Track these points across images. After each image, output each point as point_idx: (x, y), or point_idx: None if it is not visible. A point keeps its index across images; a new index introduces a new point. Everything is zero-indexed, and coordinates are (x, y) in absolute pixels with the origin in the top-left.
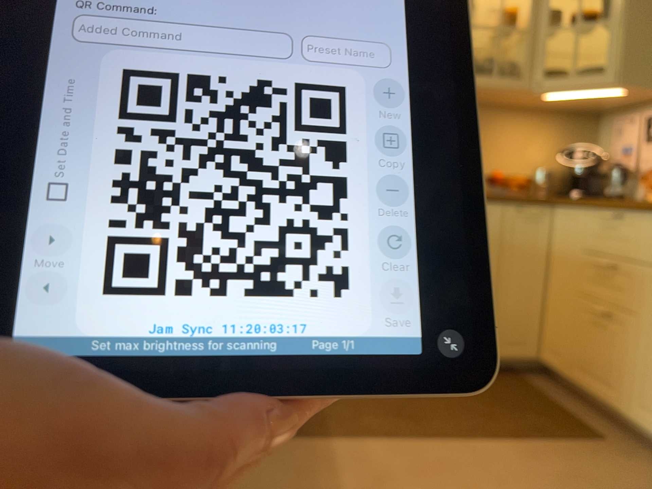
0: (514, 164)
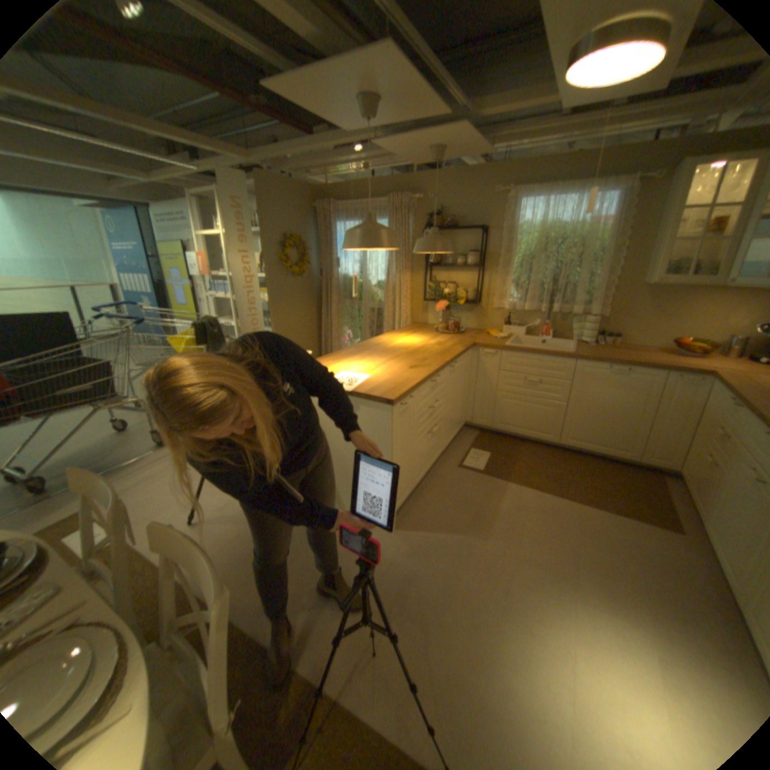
0: (711, 329)
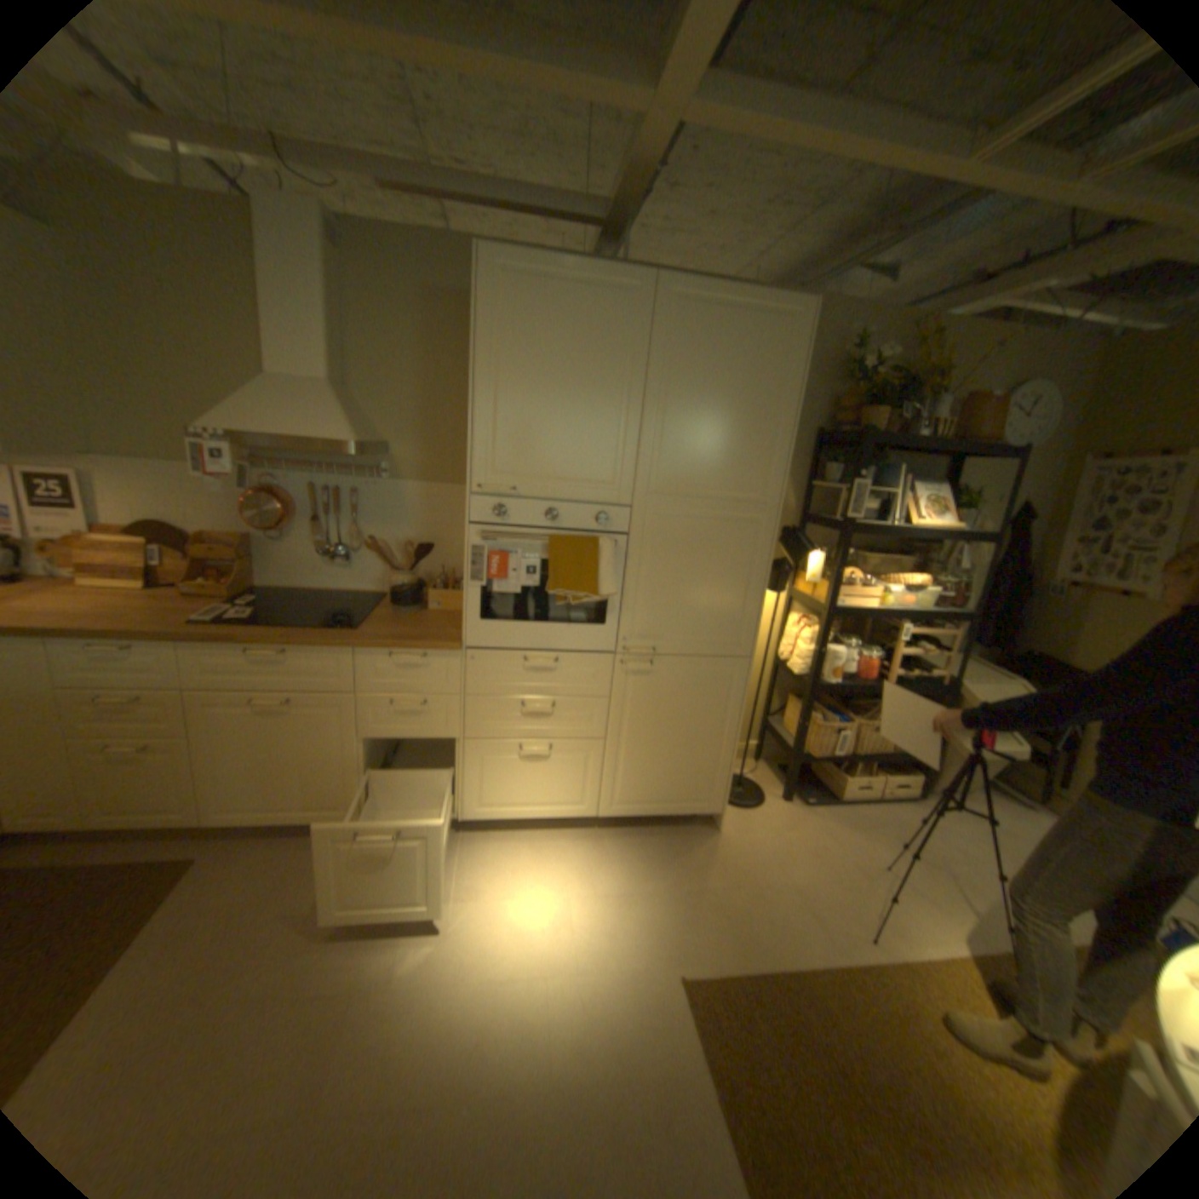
0: None
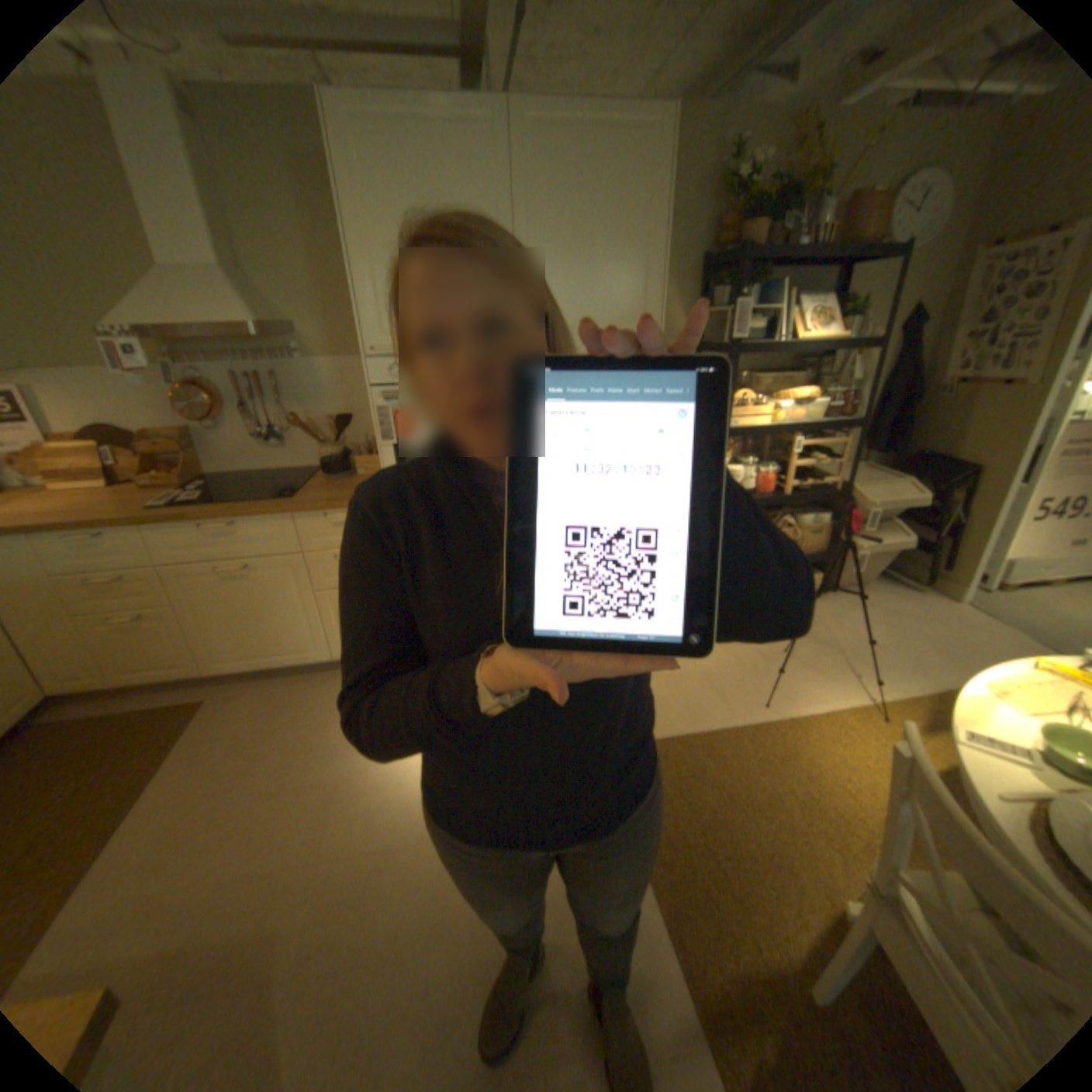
0: None
